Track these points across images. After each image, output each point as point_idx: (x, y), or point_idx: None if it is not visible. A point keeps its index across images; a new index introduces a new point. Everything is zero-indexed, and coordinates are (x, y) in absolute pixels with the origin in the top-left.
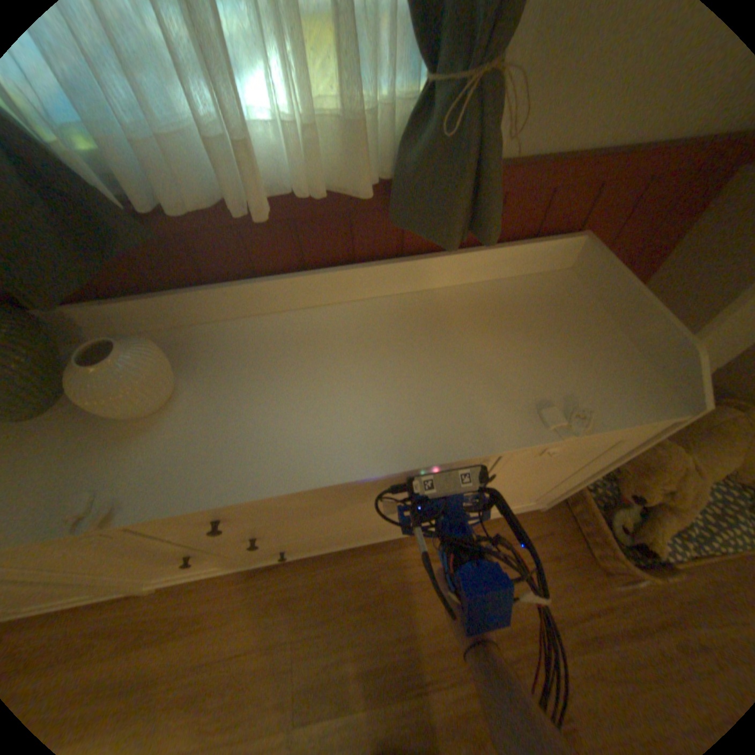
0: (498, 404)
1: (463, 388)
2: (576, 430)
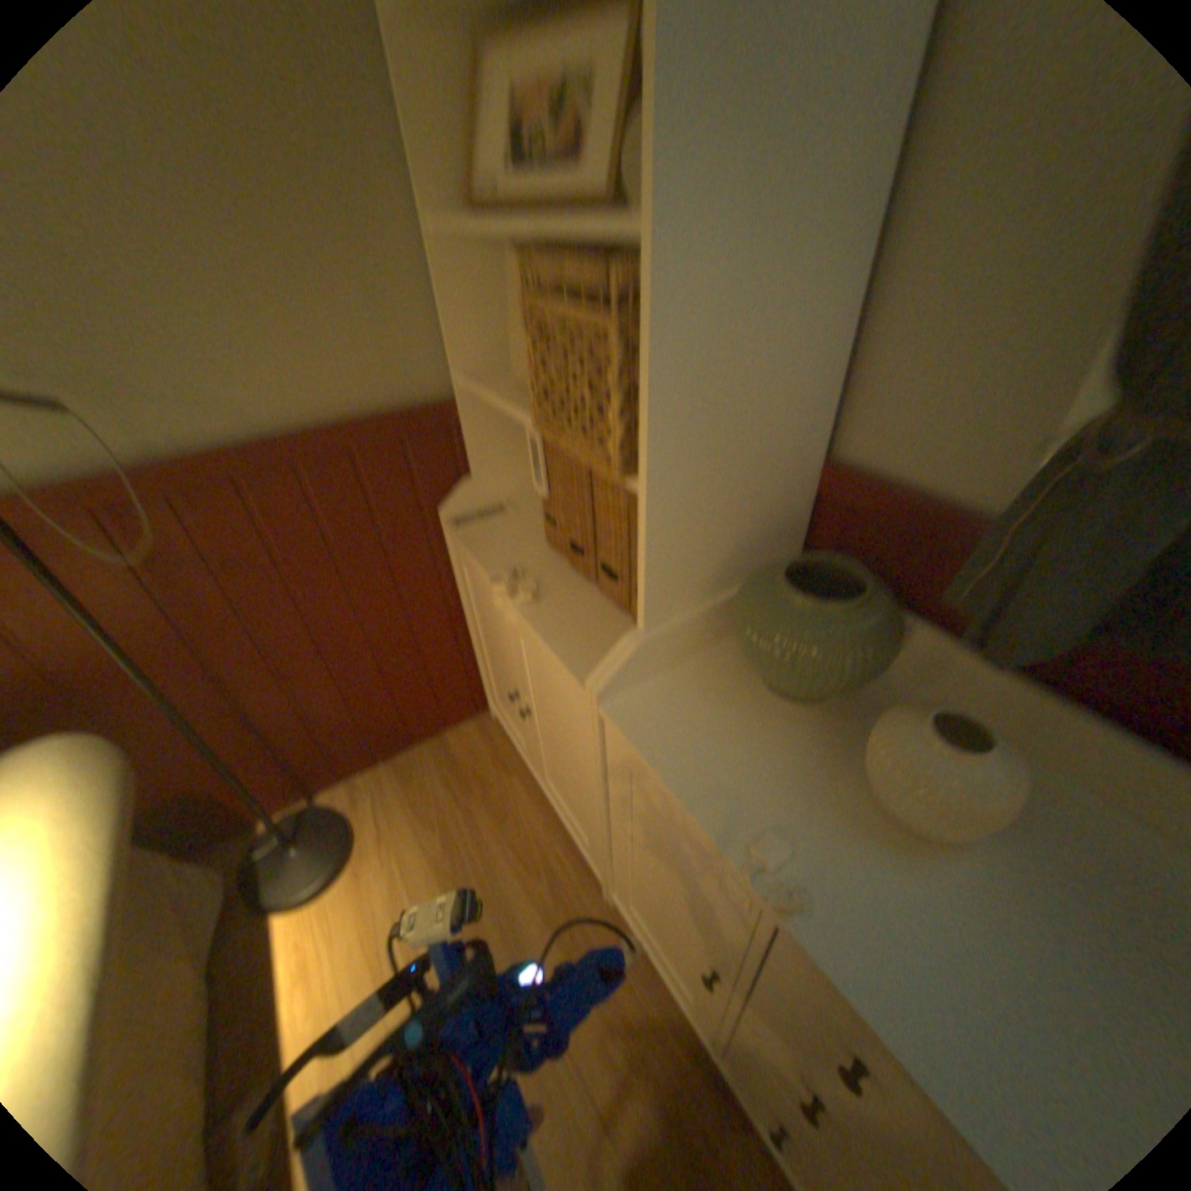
0: None
1: None
2: None
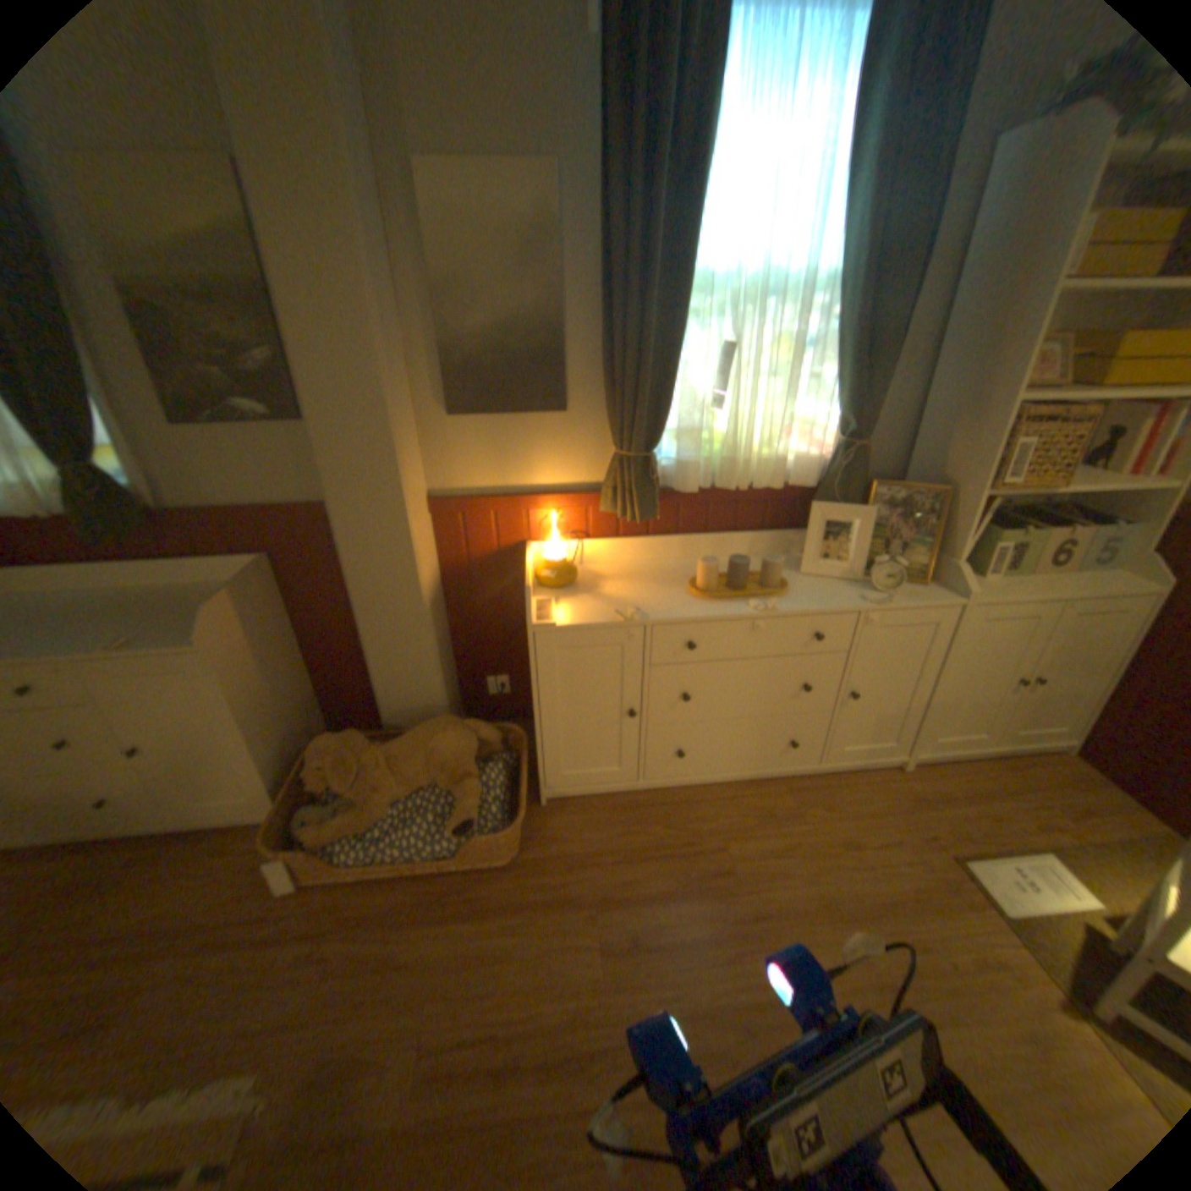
0: (89, 639)
1: (82, 631)
2: (106, 648)
